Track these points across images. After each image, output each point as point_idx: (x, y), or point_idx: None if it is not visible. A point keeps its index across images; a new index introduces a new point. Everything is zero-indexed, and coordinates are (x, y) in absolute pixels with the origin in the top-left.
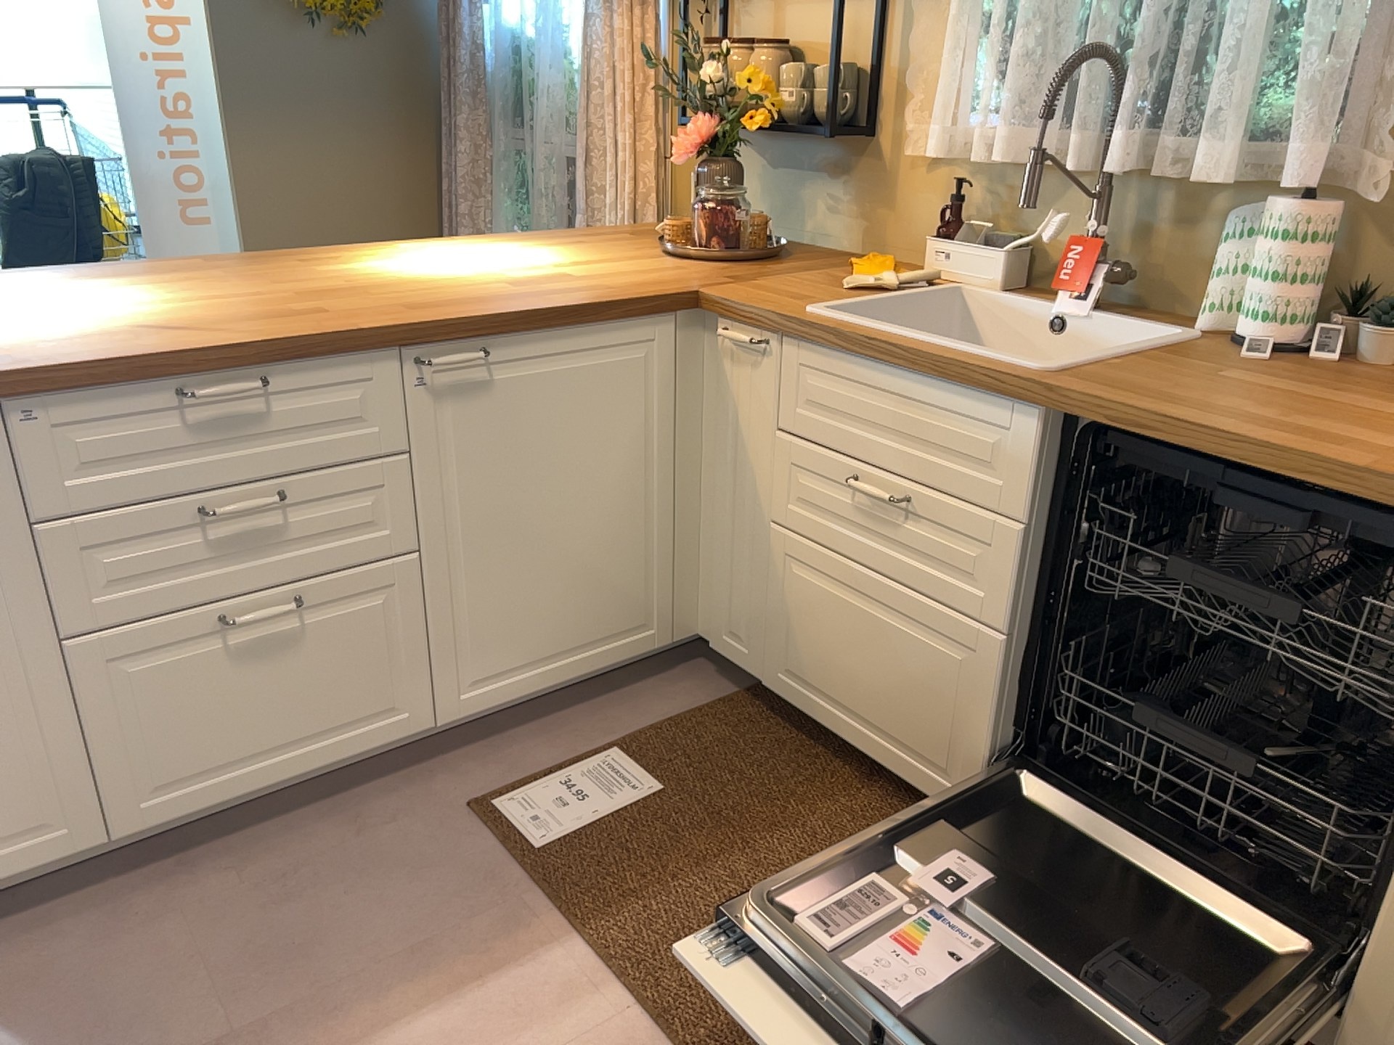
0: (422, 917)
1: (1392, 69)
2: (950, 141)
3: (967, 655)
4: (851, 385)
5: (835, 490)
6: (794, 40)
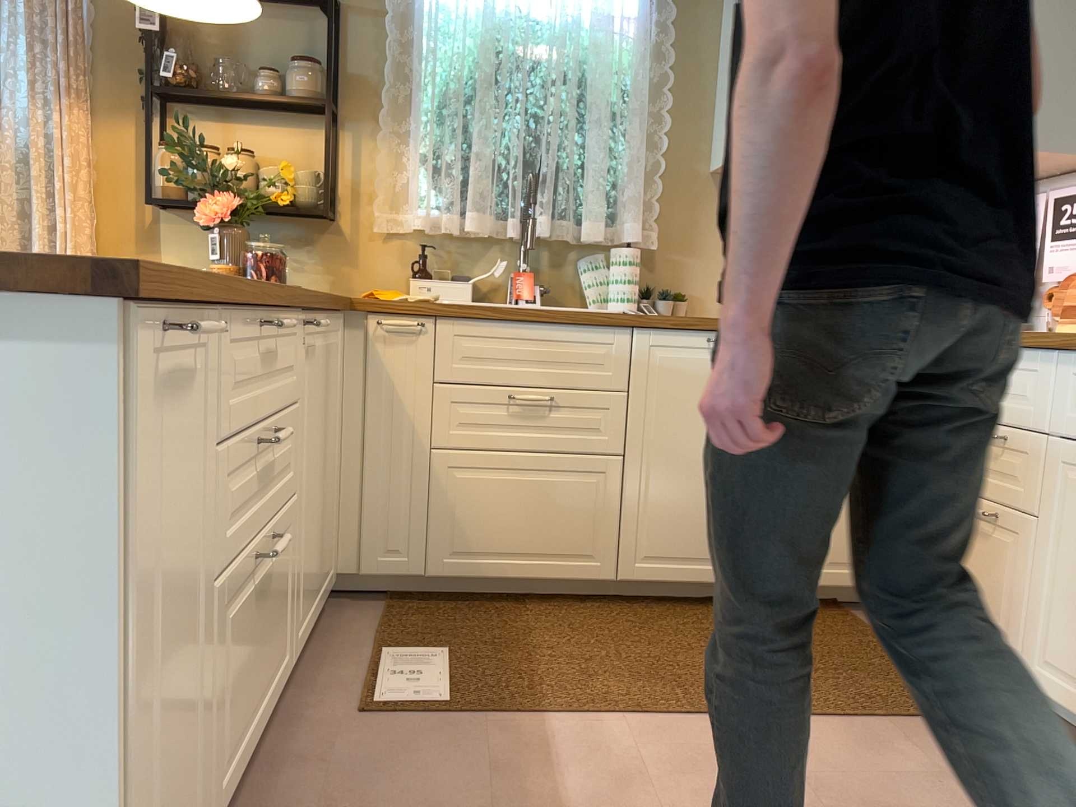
0: (457, 765)
1: (643, 194)
2: (425, 218)
3: (601, 478)
4: (498, 340)
5: (491, 409)
6: (251, 152)
